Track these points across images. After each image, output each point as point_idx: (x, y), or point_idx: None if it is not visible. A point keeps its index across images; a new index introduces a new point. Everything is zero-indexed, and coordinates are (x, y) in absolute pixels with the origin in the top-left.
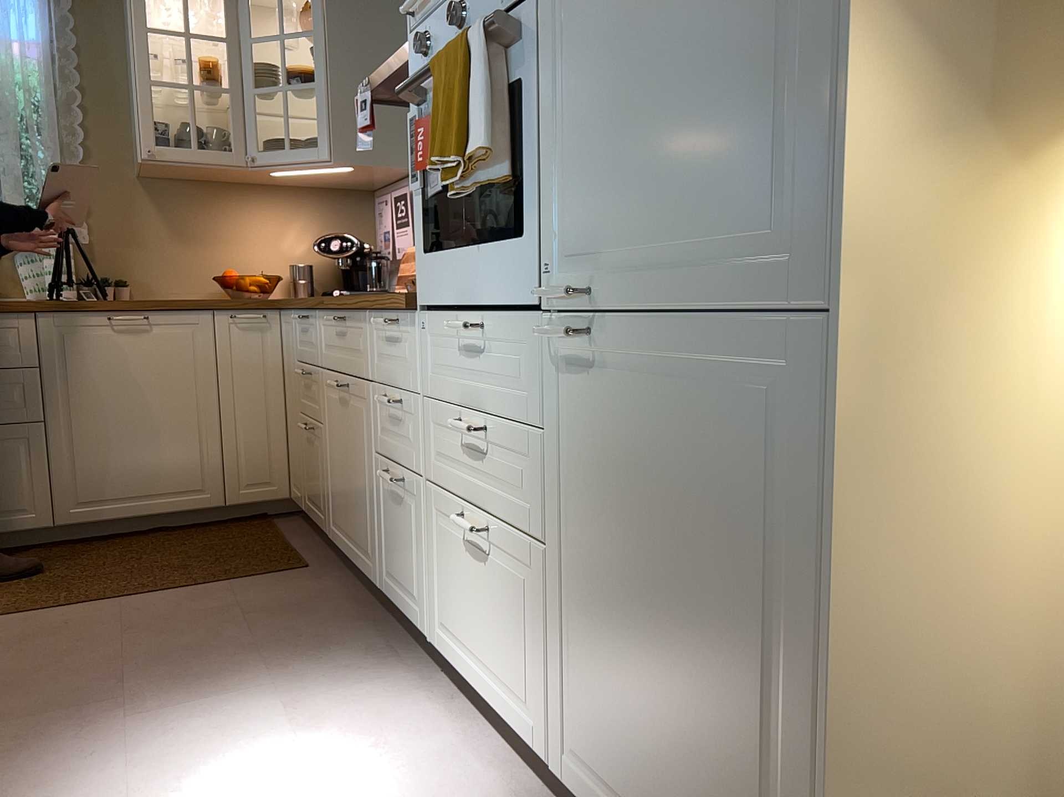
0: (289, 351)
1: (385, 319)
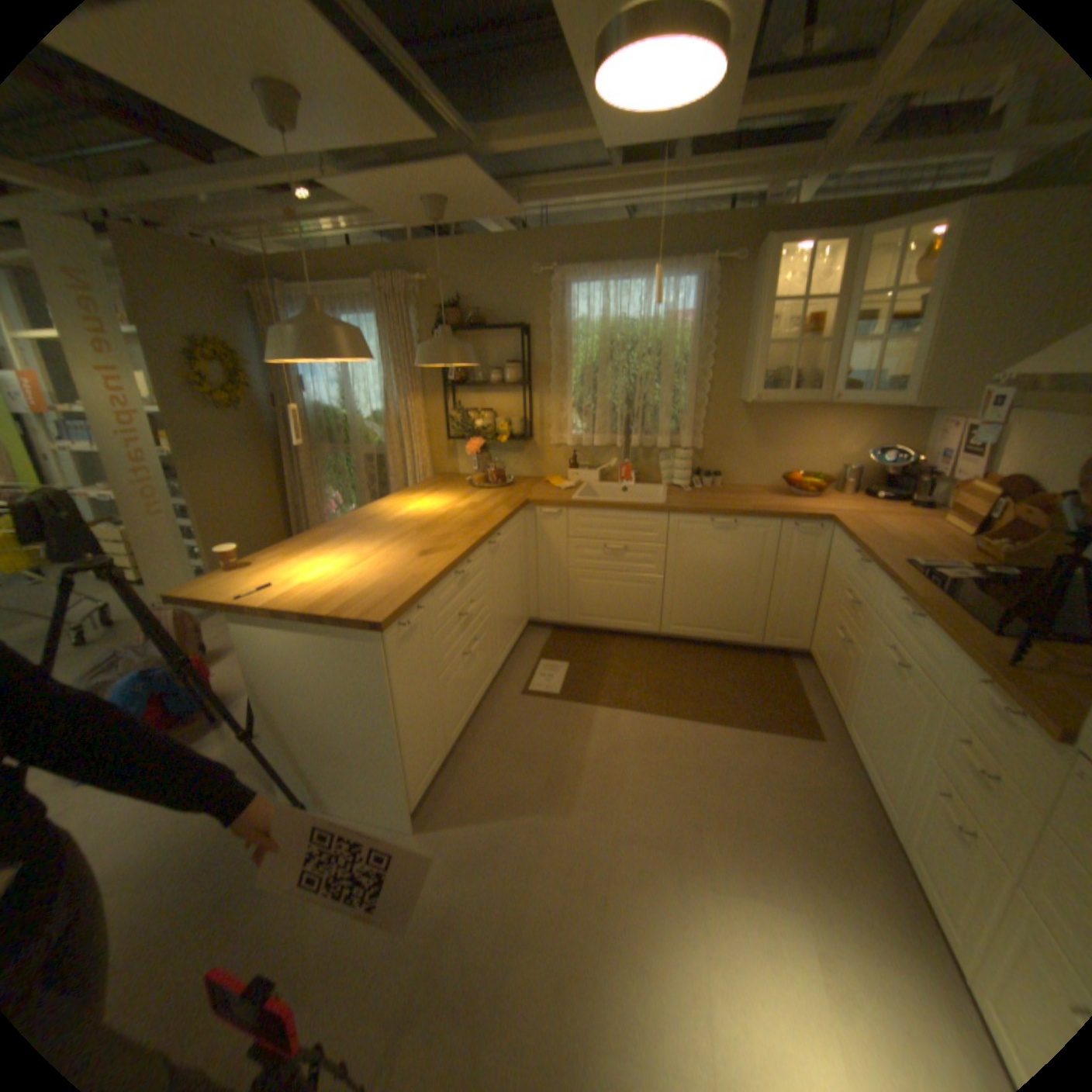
0: (837, 561)
1: (996, 686)
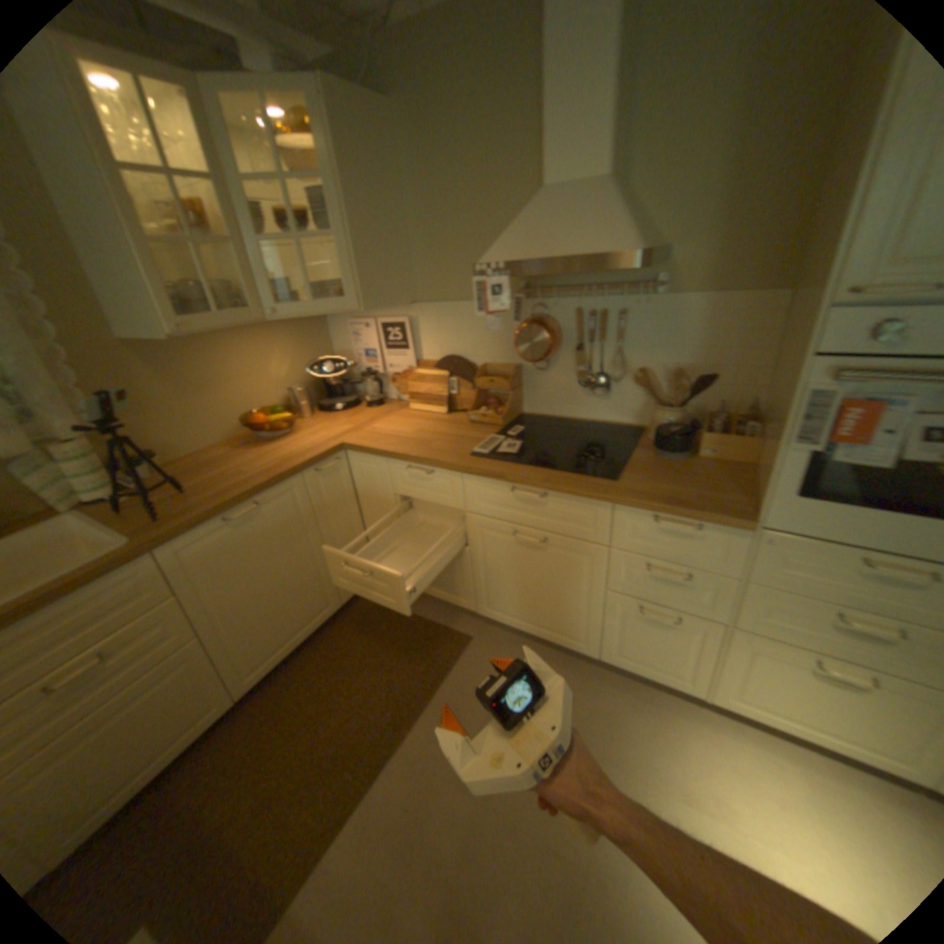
0: (375, 484)
1: (663, 517)
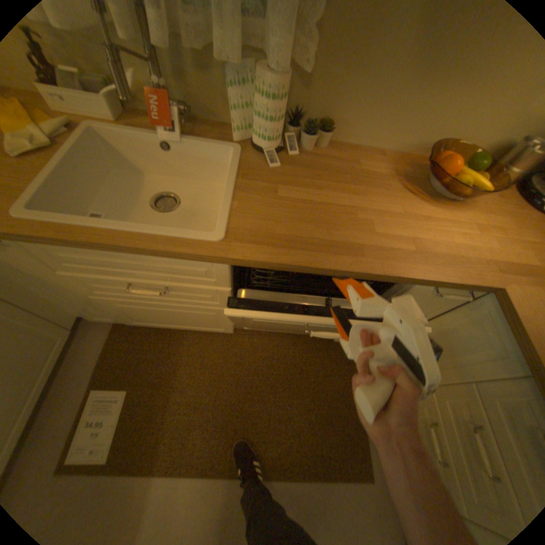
0: (470, 347)
1: None
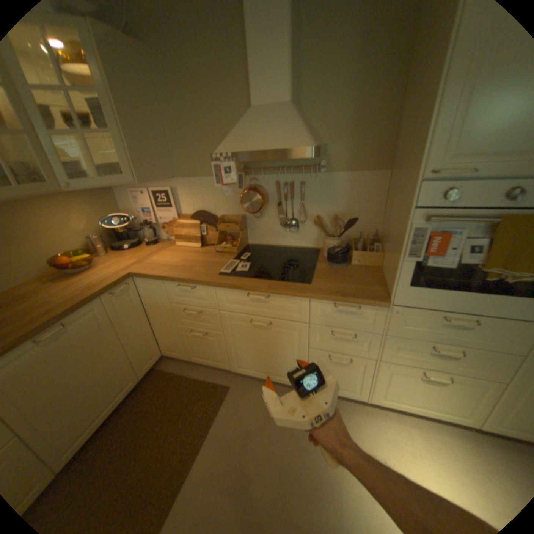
0: (155, 297)
1: (338, 303)
